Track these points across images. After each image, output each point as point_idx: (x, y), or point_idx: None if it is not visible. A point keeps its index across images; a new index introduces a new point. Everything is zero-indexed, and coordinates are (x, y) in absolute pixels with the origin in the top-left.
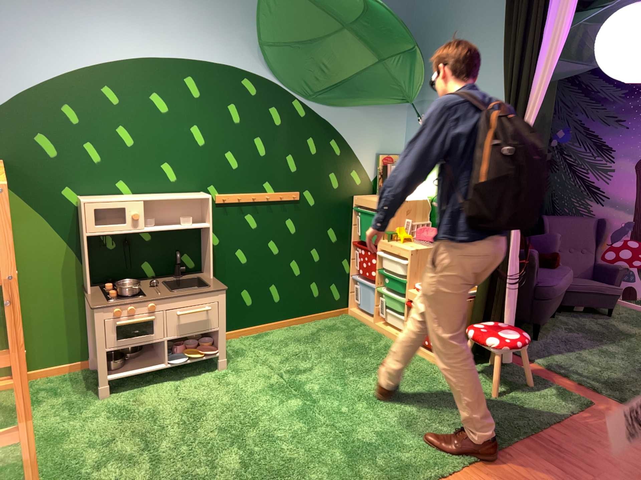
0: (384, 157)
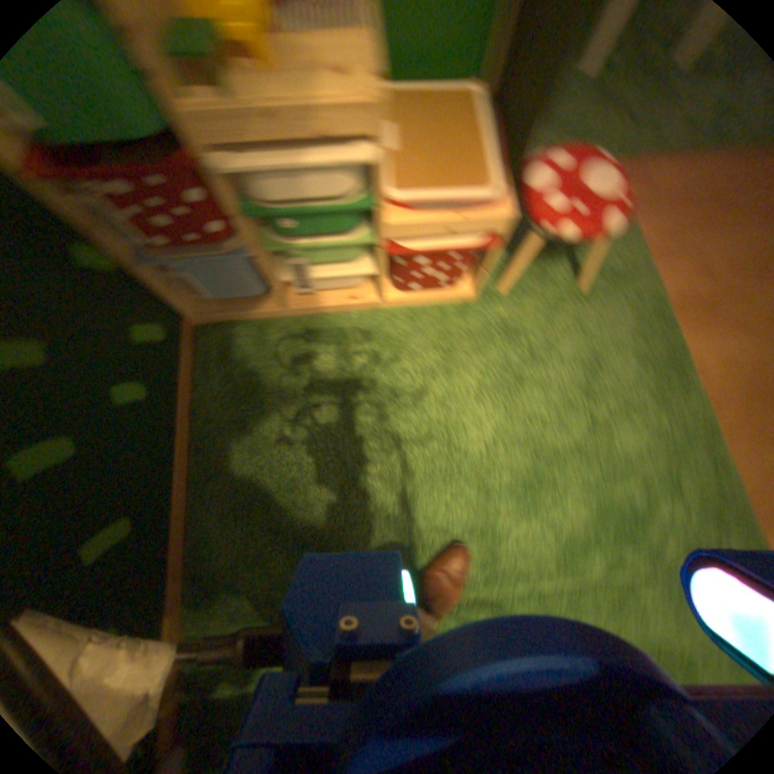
0: None
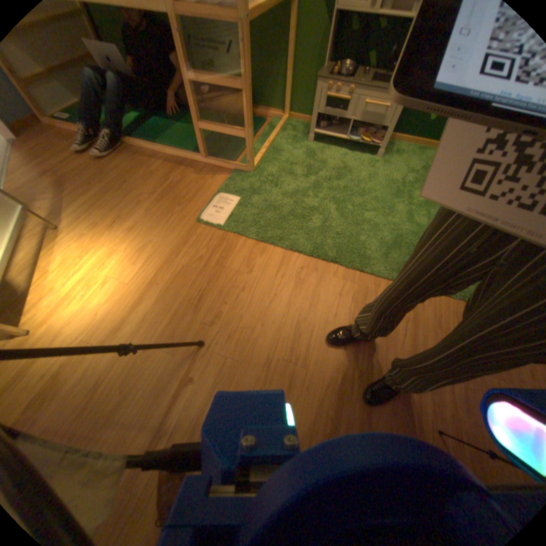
0: None
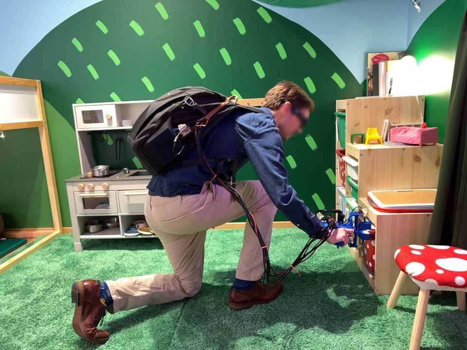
0: (372, 53)
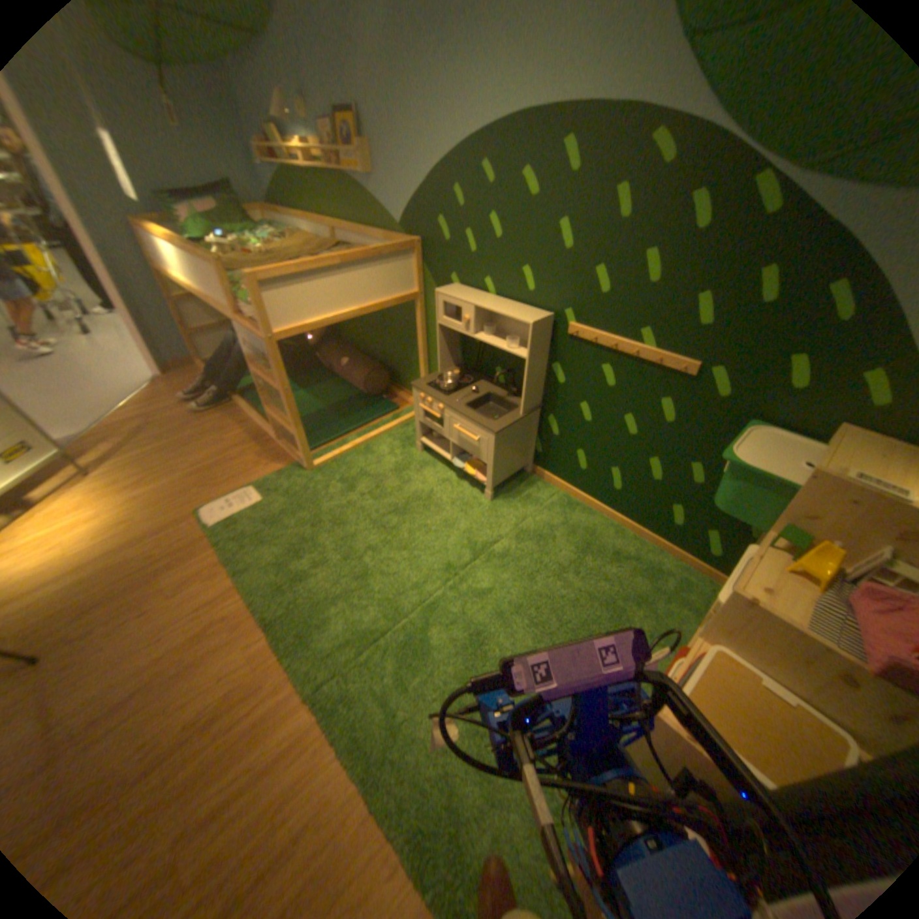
0: None
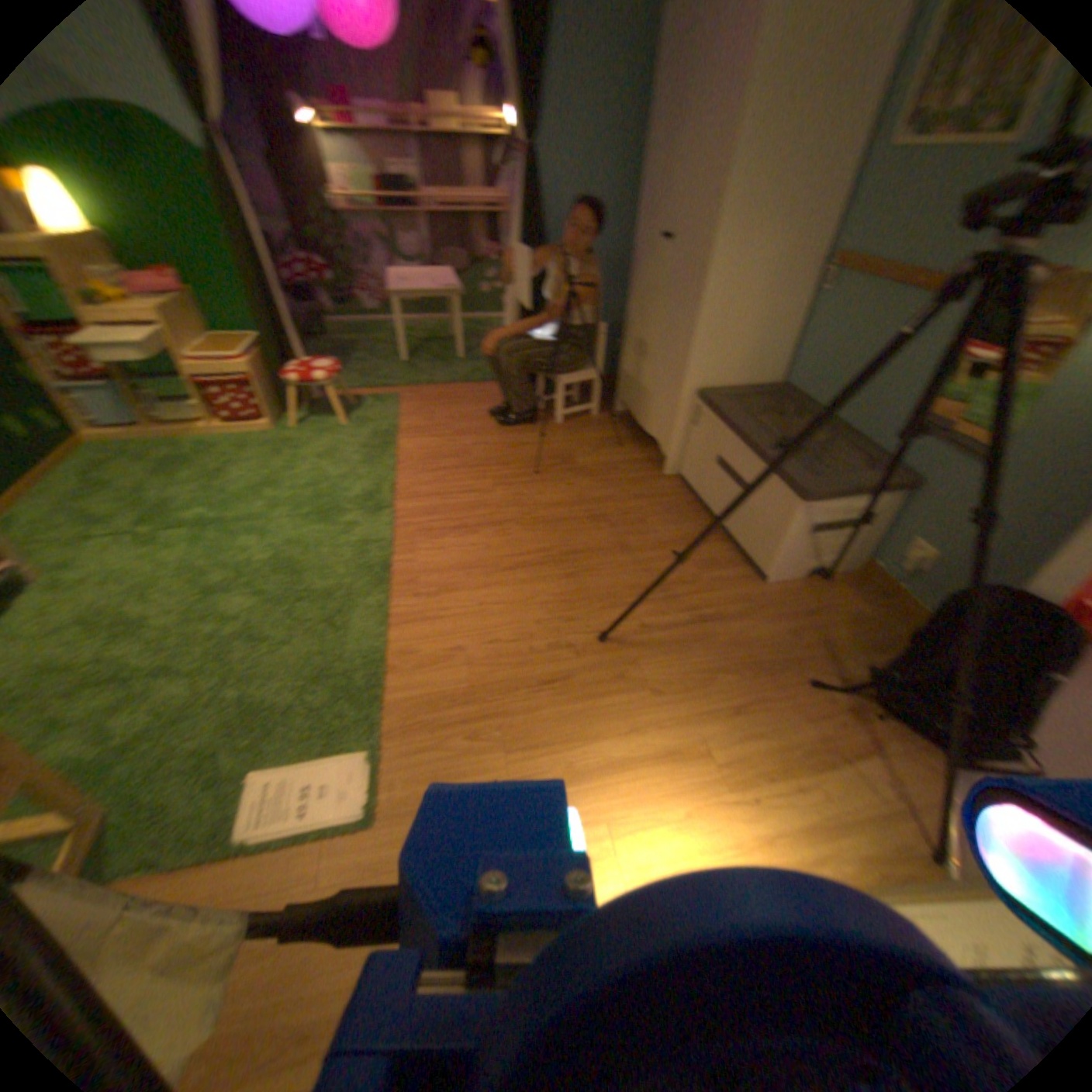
0: None
